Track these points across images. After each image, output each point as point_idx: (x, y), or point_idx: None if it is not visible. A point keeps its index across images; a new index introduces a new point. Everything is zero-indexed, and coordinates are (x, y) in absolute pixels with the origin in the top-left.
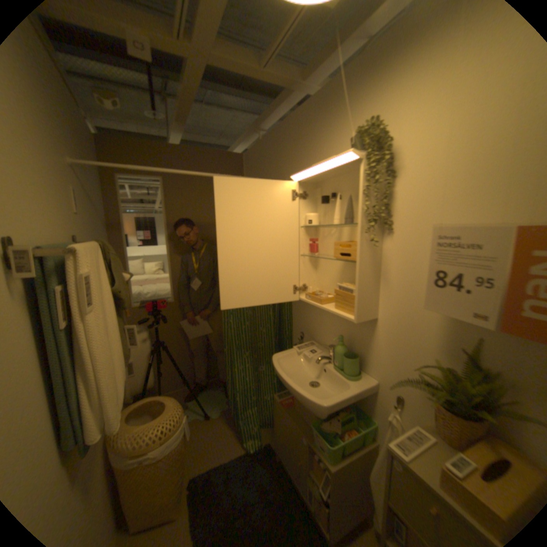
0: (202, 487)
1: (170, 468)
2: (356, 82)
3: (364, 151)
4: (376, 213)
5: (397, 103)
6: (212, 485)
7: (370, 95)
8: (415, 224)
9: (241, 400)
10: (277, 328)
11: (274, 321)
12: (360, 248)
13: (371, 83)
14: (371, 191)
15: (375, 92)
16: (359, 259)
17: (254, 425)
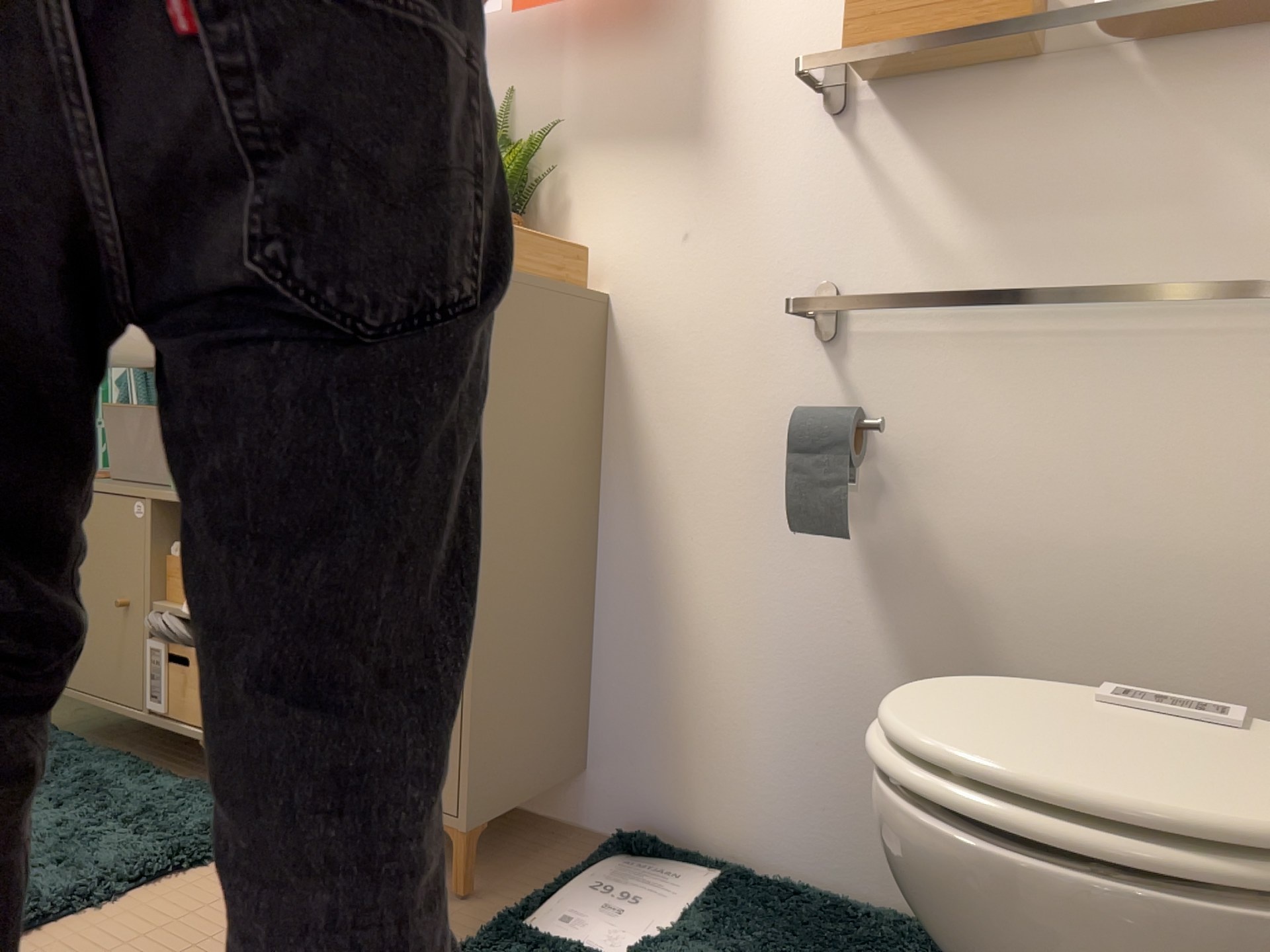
0: None
1: None
2: None
3: None
4: None
5: None
6: None
7: None
8: None
9: None
10: None
11: None
12: None
13: None
14: None
15: None
16: None
17: None
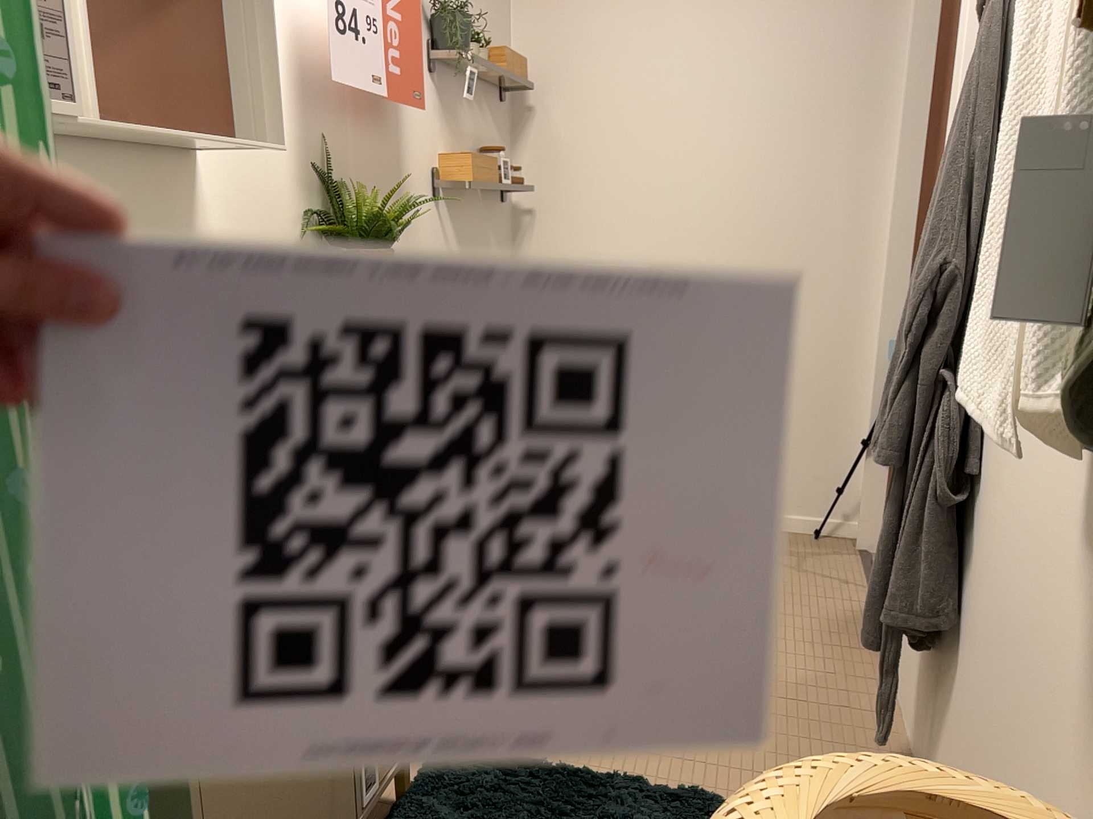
0: None
1: None
2: None
3: None
4: None
5: None
6: None
7: None
8: None
9: None
10: None
11: None
12: None
13: None
14: None
15: None
16: None
17: None
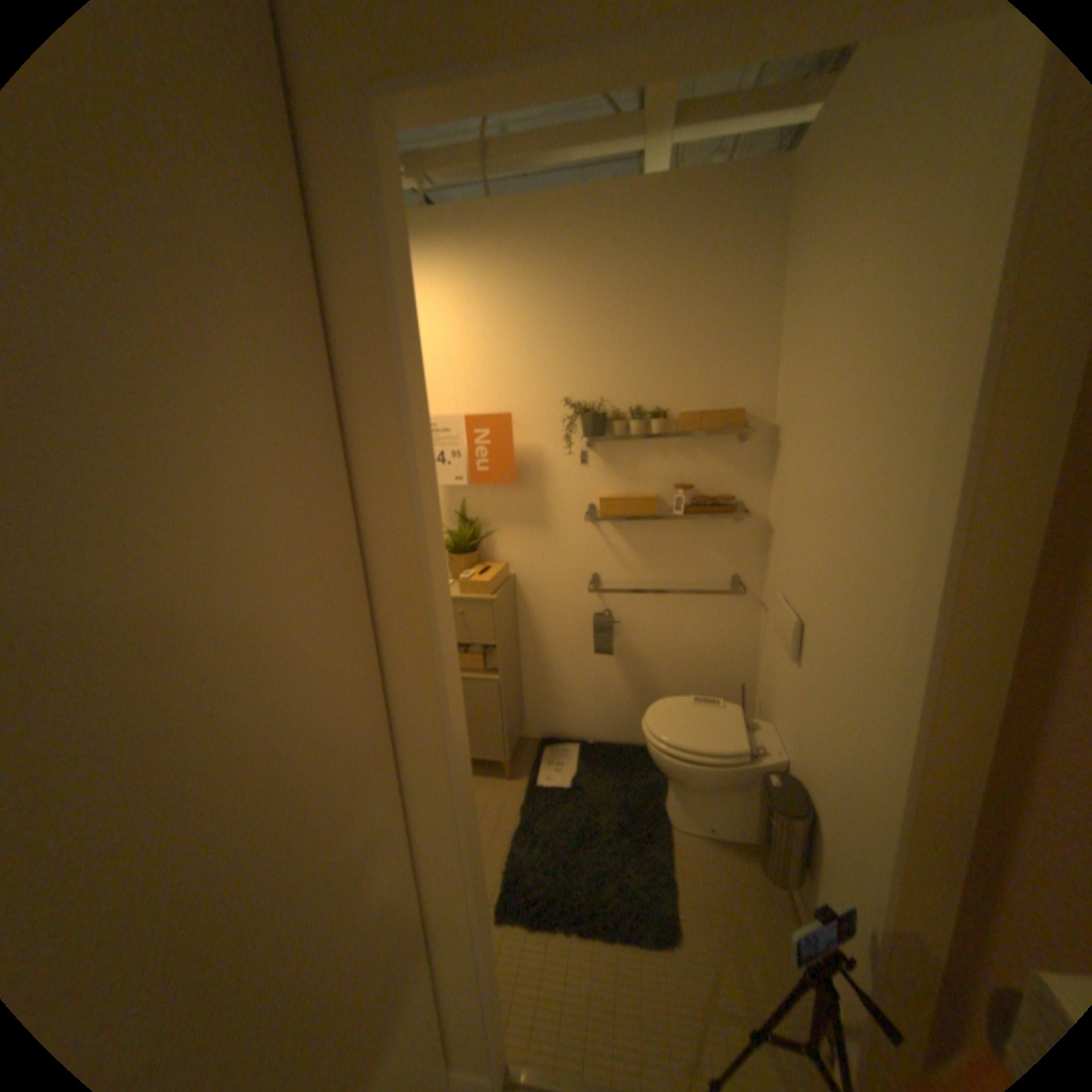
0: None
1: None
2: None
3: None
4: None
5: None
6: None
7: None
8: None
9: None
10: None
11: None
12: None
13: None
14: None
15: None
16: None
17: None
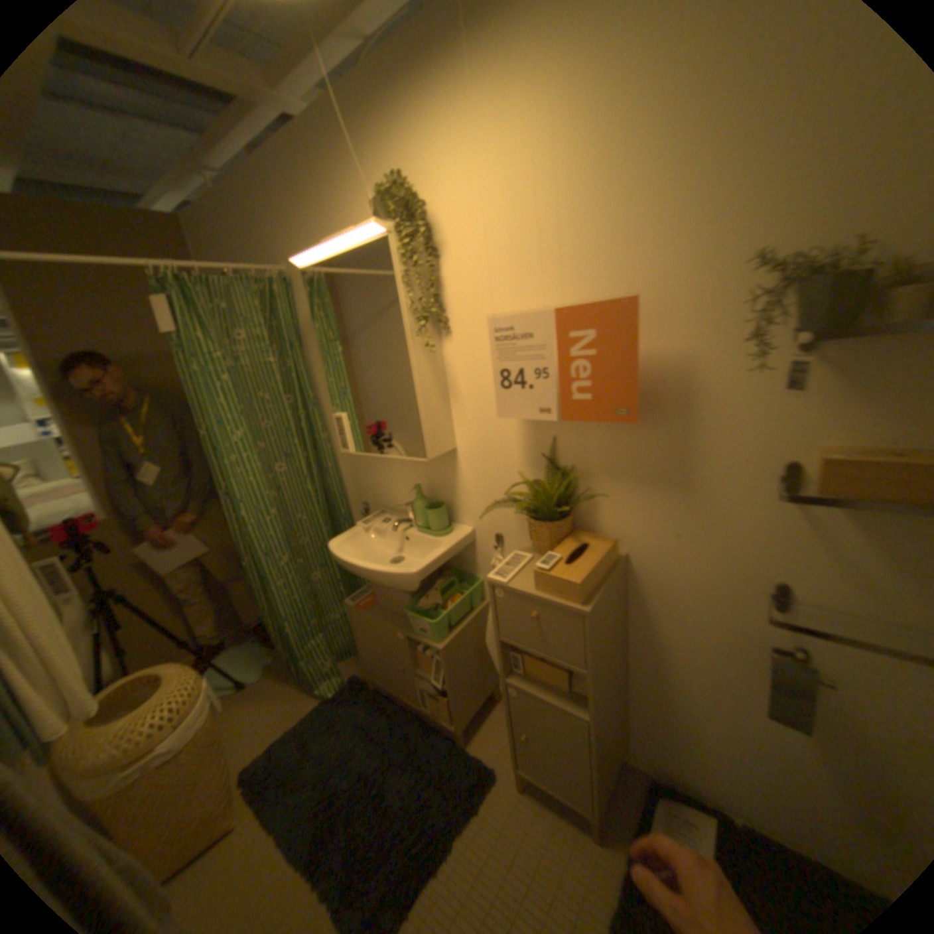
0: (261, 772)
1: (200, 760)
2: (359, 112)
3: (391, 221)
4: (424, 309)
5: (421, 154)
6: (278, 762)
7: (383, 136)
8: (471, 319)
9: (292, 634)
10: (324, 512)
11: (316, 503)
12: (414, 359)
13: (380, 118)
14: (411, 278)
15: (389, 133)
16: (416, 374)
17: (323, 664)
